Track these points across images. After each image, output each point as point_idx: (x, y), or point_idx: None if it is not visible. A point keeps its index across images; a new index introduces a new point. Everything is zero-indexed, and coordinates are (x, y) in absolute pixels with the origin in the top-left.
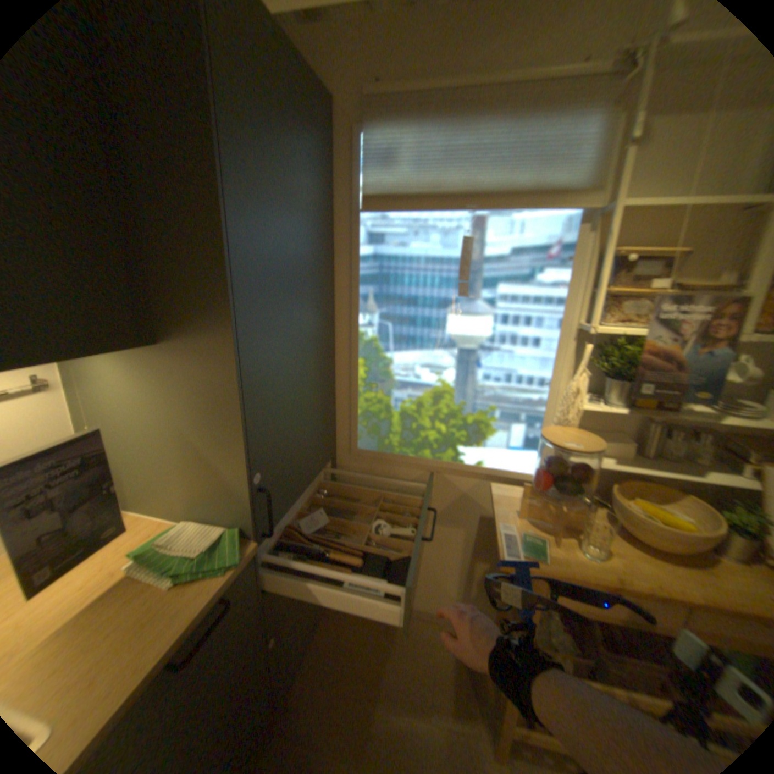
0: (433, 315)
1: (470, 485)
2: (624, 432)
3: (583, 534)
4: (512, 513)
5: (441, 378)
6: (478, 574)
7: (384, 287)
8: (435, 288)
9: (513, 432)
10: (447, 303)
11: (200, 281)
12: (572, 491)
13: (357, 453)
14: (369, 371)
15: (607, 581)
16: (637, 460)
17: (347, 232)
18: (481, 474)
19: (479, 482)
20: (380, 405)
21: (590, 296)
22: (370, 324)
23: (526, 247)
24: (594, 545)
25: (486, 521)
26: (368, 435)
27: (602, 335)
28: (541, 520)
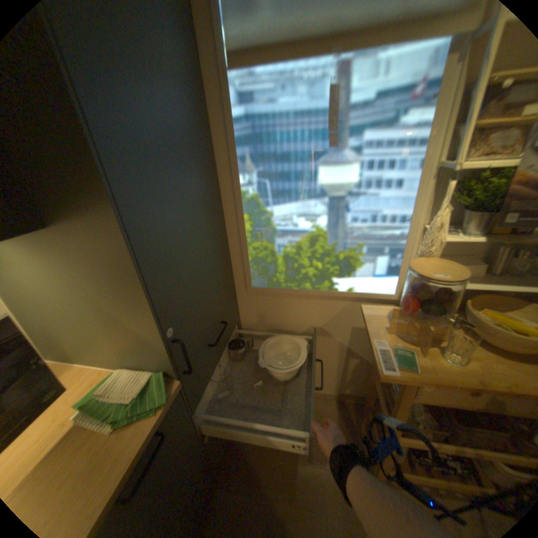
0: (305, 169)
1: (343, 306)
2: (474, 255)
3: (441, 341)
4: (382, 330)
5: (316, 224)
6: (351, 366)
7: (258, 146)
8: (305, 143)
9: (378, 263)
10: (317, 155)
11: (67, 157)
12: (434, 309)
13: (252, 291)
14: (254, 224)
15: (465, 379)
16: (482, 275)
17: (218, 95)
18: (352, 298)
19: (350, 303)
20: (266, 252)
21: (452, 134)
22: (250, 183)
23: (391, 89)
24: (454, 352)
25: (356, 331)
26: (259, 276)
27: (460, 171)
28: (407, 334)
